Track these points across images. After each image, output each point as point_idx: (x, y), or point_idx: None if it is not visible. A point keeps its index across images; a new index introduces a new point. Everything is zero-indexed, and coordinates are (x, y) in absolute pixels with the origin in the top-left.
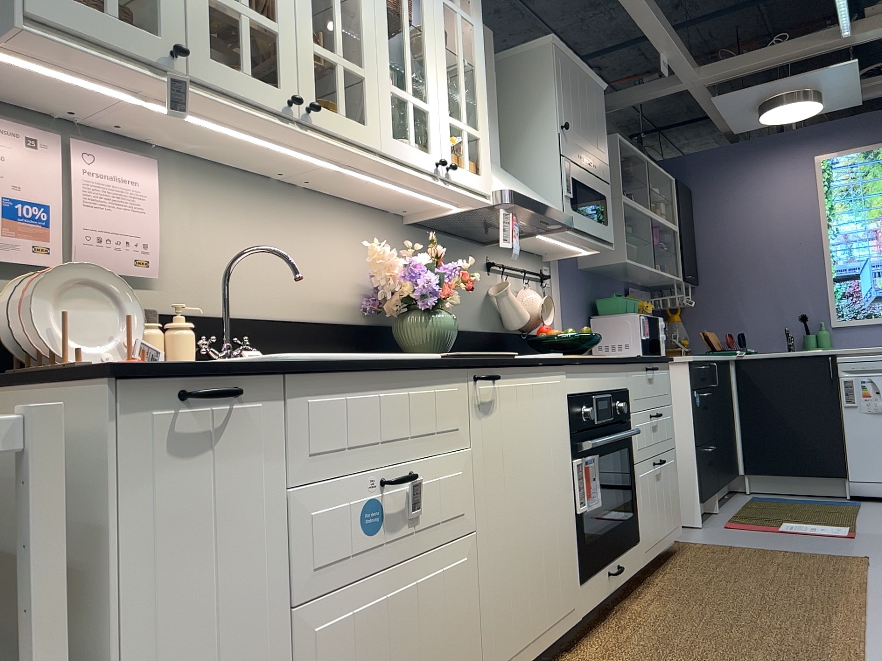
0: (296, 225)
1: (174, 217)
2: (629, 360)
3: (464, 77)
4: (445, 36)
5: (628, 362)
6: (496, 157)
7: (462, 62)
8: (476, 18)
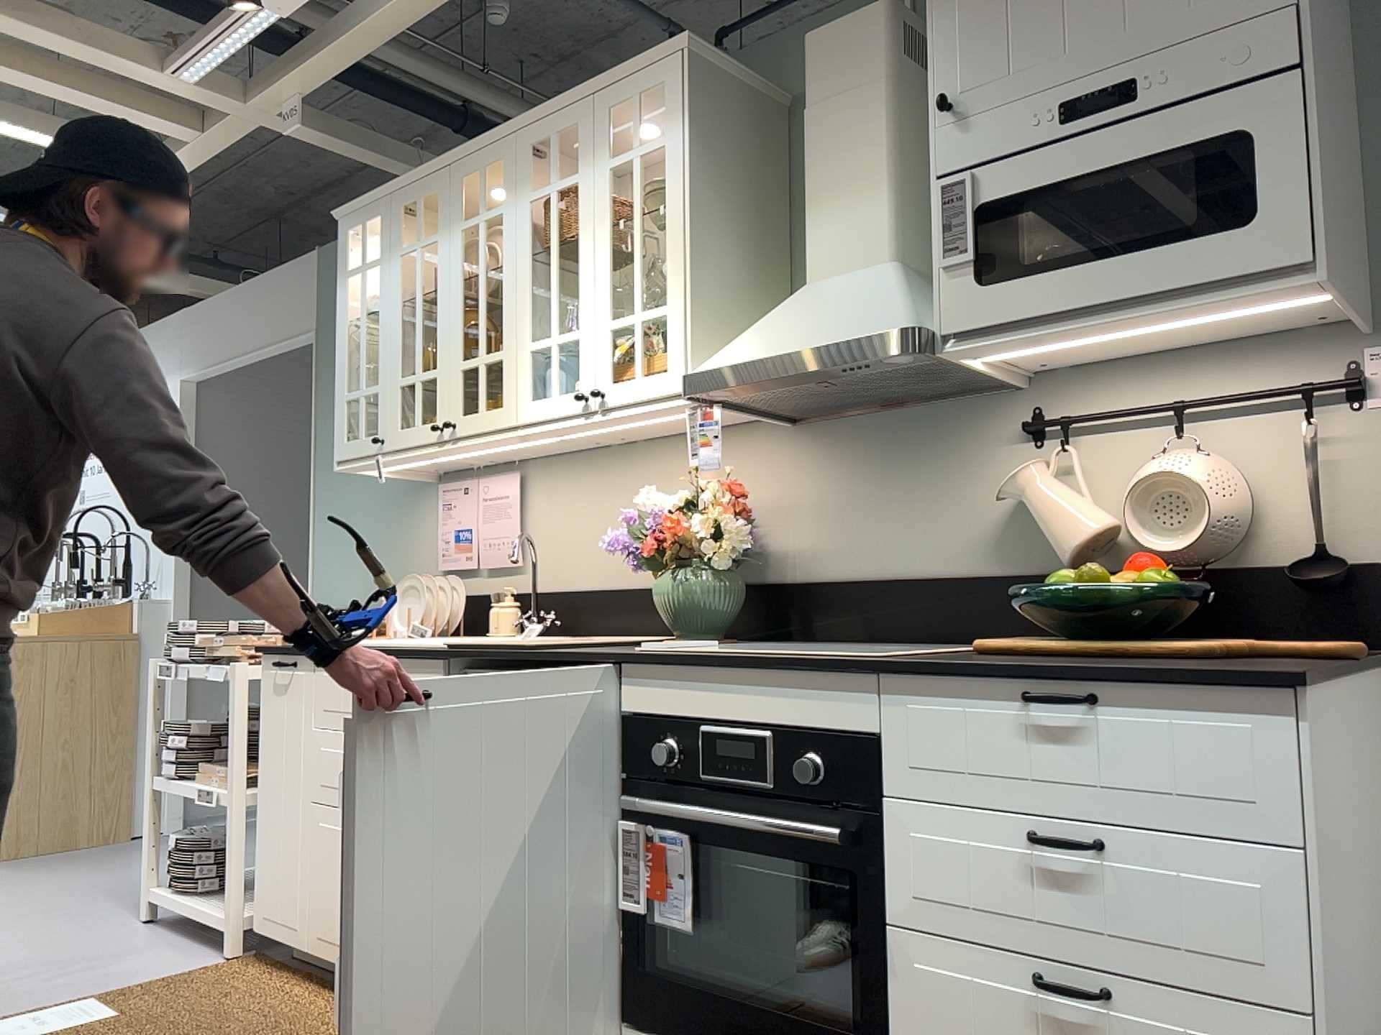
0: (633, 483)
1: (536, 511)
2: (855, 664)
3: (638, 243)
4: (608, 213)
5: (857, 670)
6: (866, 252)
7: (635, 224)
8: (666, 131)
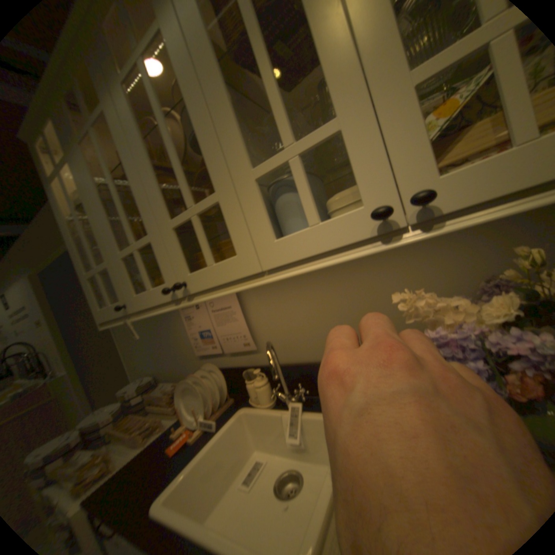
0: (344, 282)
1: (257, 314)
2: None
3: None
4: None
5: None
6: None
7: None
8: None
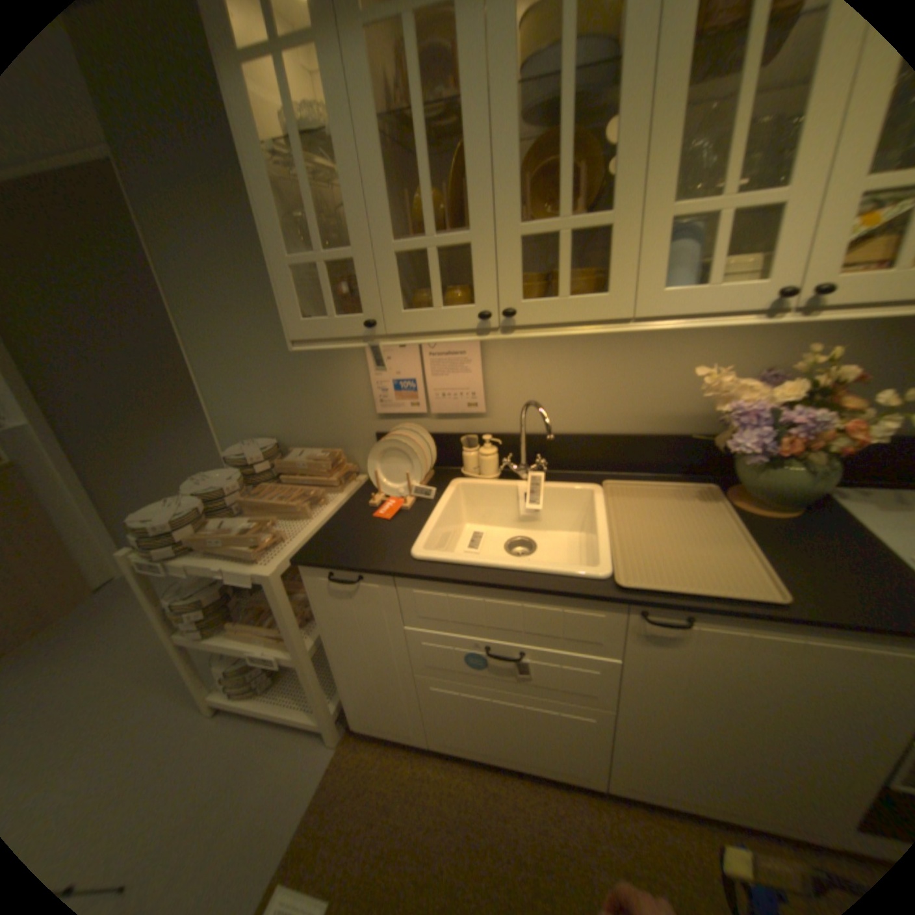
0: (633, 344)
1: (500, 365)
2: None
3: None
4: None
5: None
6: None
7: None
8: None
